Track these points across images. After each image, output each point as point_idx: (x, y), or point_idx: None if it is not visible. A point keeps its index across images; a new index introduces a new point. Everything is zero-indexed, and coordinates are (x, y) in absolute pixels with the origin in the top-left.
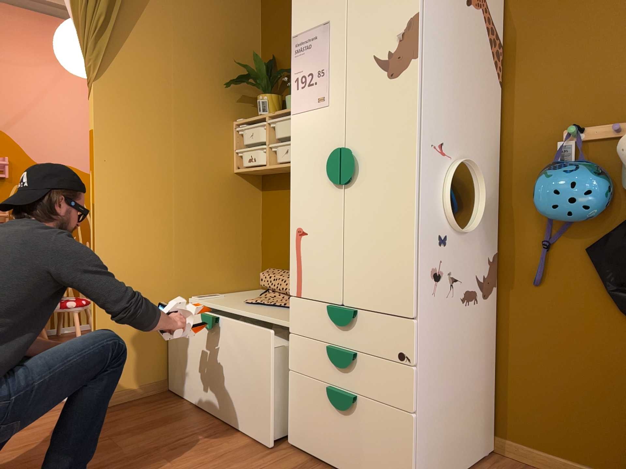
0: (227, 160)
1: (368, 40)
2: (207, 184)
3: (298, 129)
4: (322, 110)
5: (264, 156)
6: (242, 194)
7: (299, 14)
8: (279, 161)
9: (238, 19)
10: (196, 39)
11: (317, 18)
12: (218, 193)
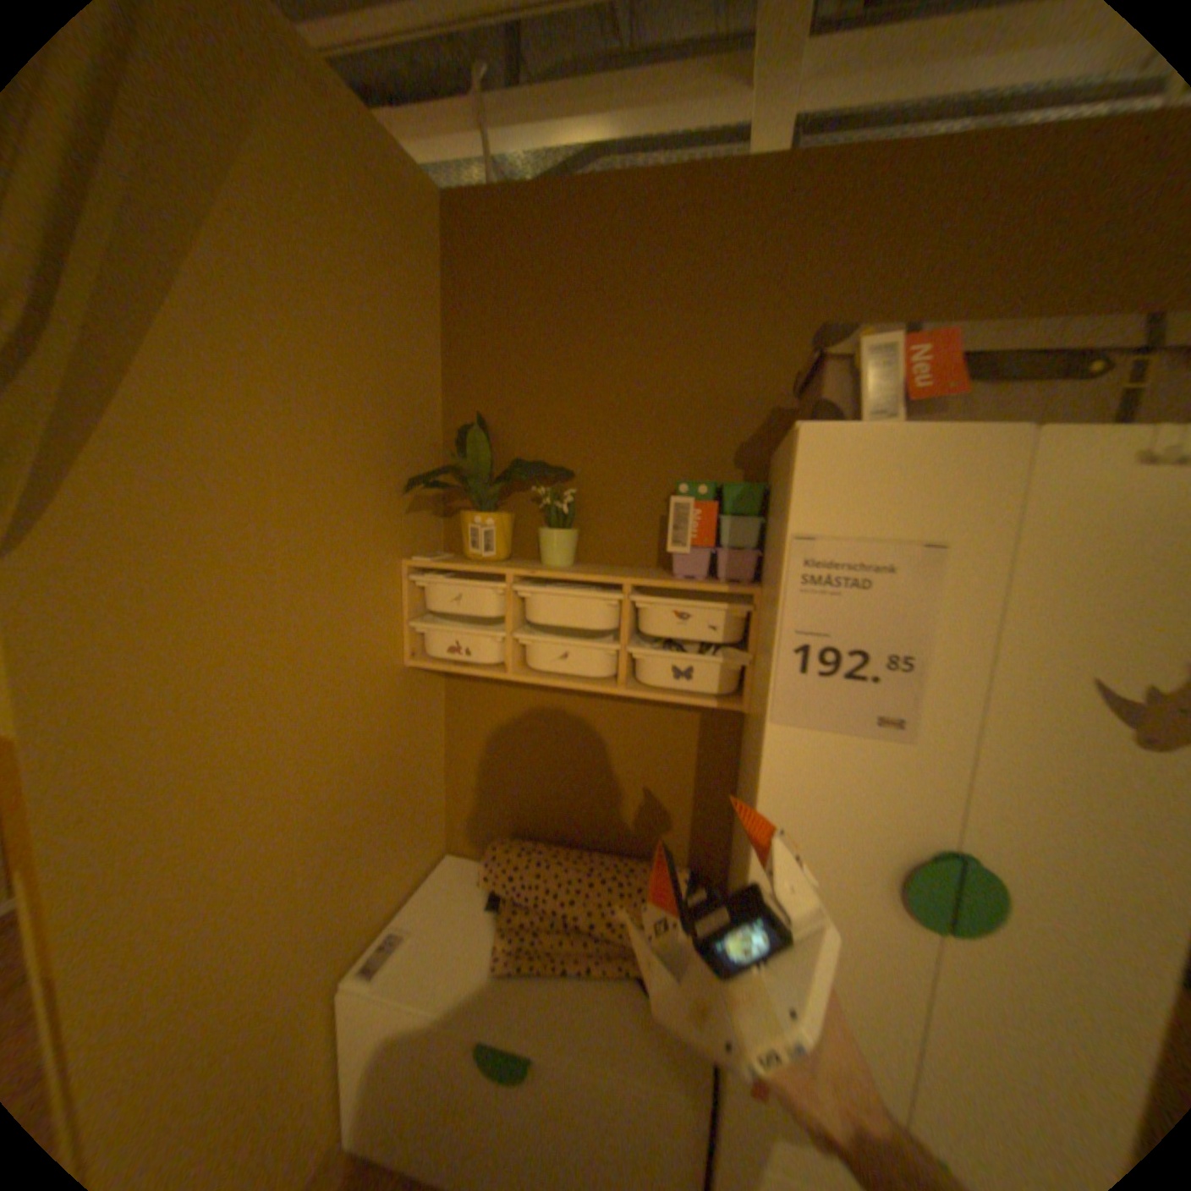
0: (395, 644)
1: (1087, 636)
2: (361, 716)
3: (794, 762)
4: (892, 748)
5: (494, 649)
6: (419, 700)
7: (827, 478)
8: (544, 673)
9: (404, 315)
10: (323, 369)
11: (901, 516)
12: (380, 724)
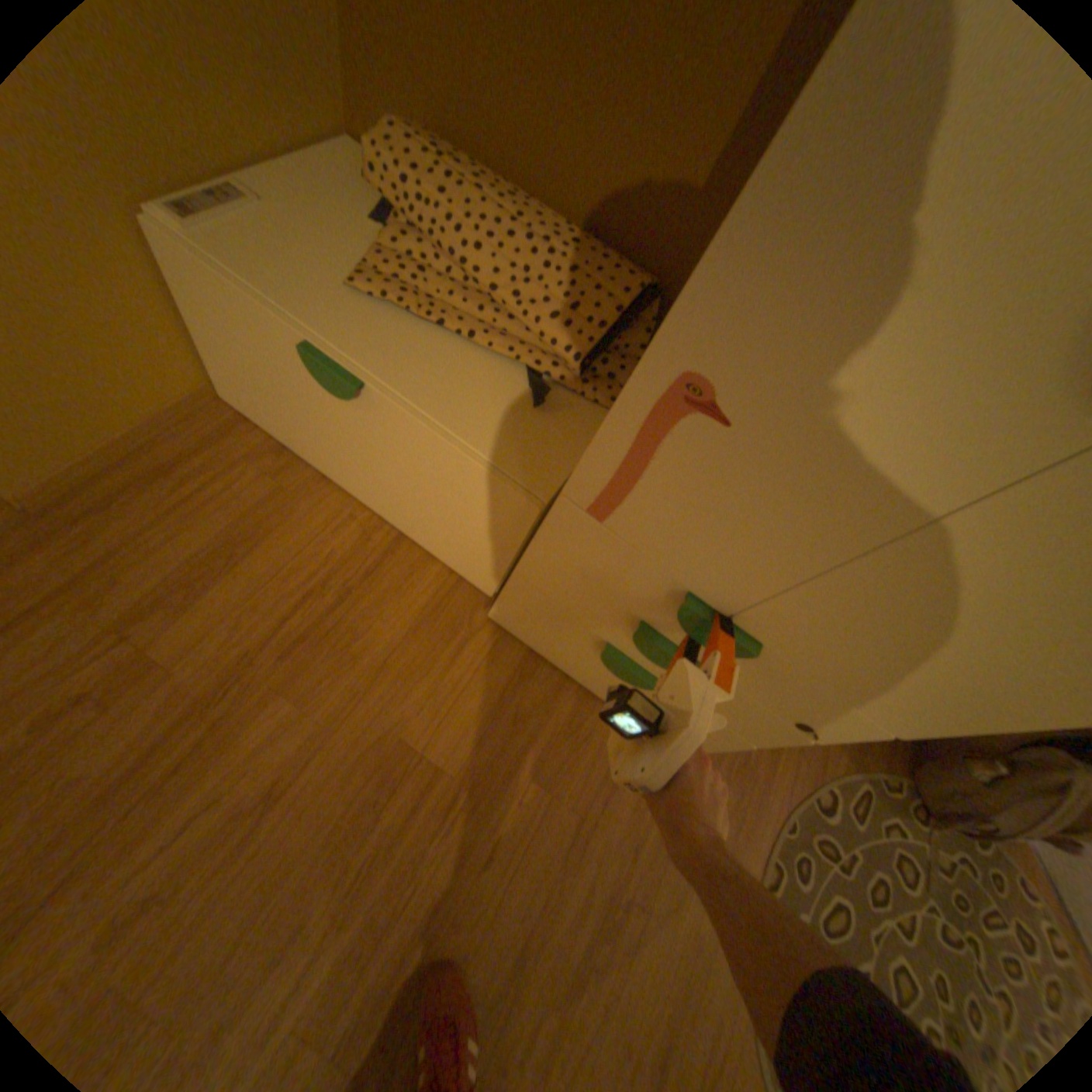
0: None
1: None
2: None
3: None
4: None
5: None
6: None
7: None
8: None
9: None
10: None
11: None
12: None
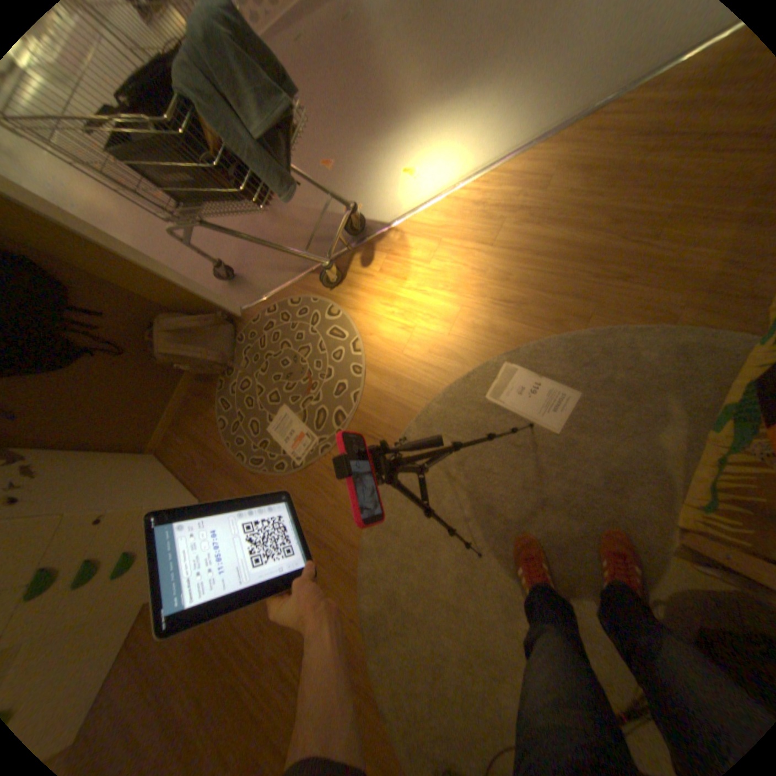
0: None
1: None
2: None
3: None
4: None
5: None
6: None
7: None
8: None
9: None
10: None
11: None
12: None
